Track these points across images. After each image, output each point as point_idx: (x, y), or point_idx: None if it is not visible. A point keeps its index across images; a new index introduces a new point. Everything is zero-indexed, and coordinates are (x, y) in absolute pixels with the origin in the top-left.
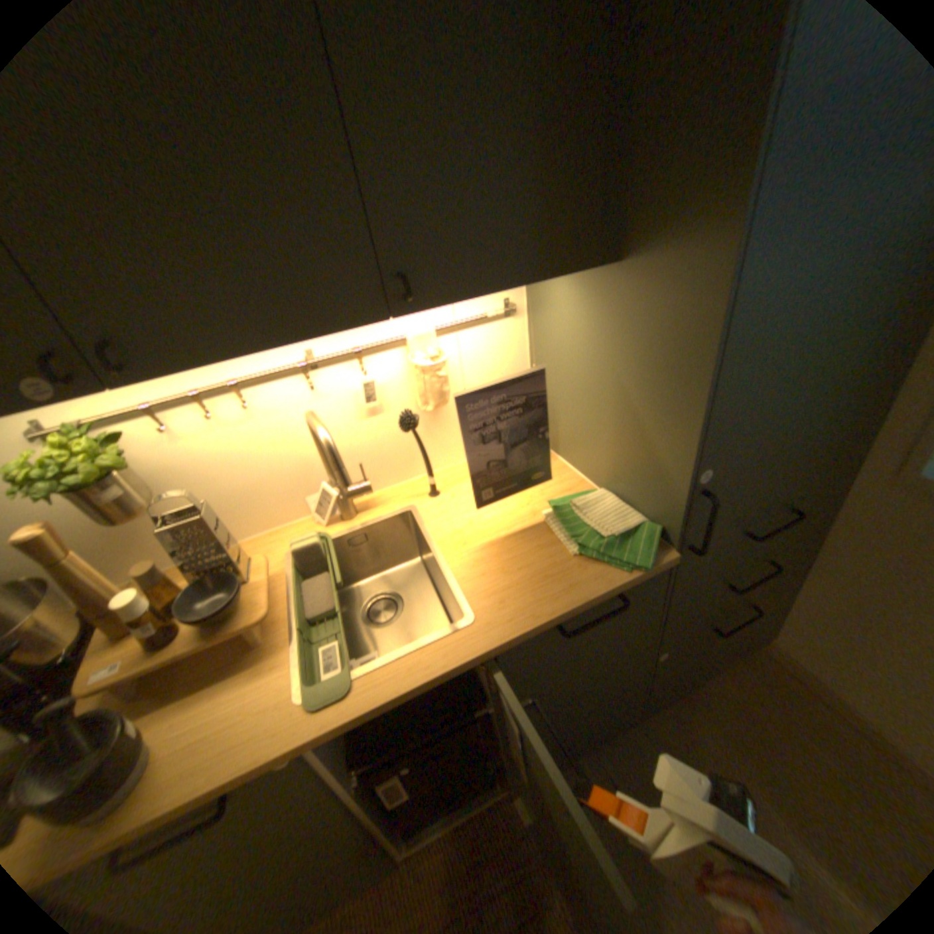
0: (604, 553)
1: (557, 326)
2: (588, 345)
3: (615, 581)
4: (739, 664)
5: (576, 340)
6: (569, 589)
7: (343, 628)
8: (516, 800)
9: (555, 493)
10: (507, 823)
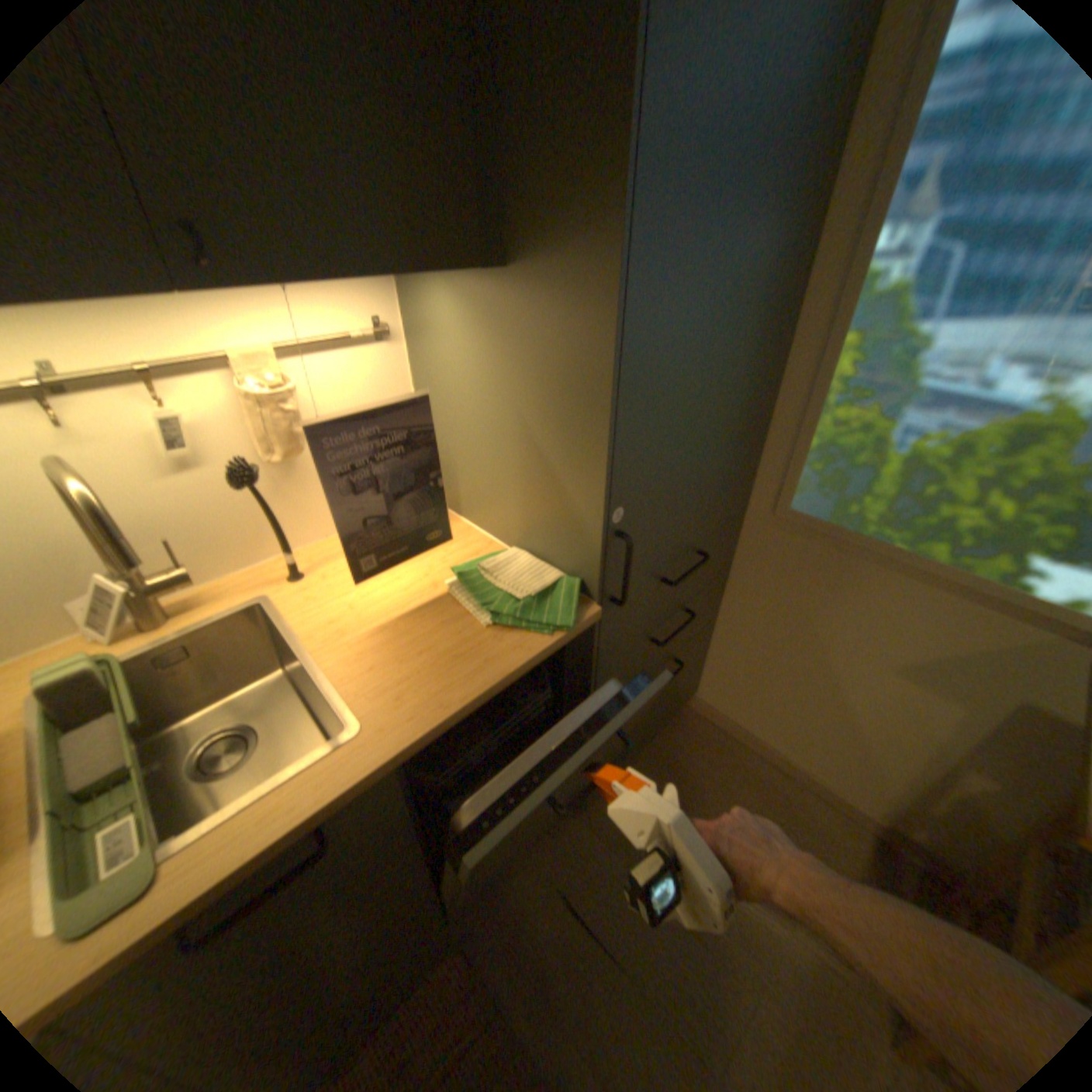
0: (520, 618)
1: (444, 352)
2: (481, 374)
3: (535, 648)
4: (668, 726)
5: (467, 369)
6: (483, 665)
7: (141, 789)
8: (447, 957)
9: (459, 559)
10: (437, 991)
